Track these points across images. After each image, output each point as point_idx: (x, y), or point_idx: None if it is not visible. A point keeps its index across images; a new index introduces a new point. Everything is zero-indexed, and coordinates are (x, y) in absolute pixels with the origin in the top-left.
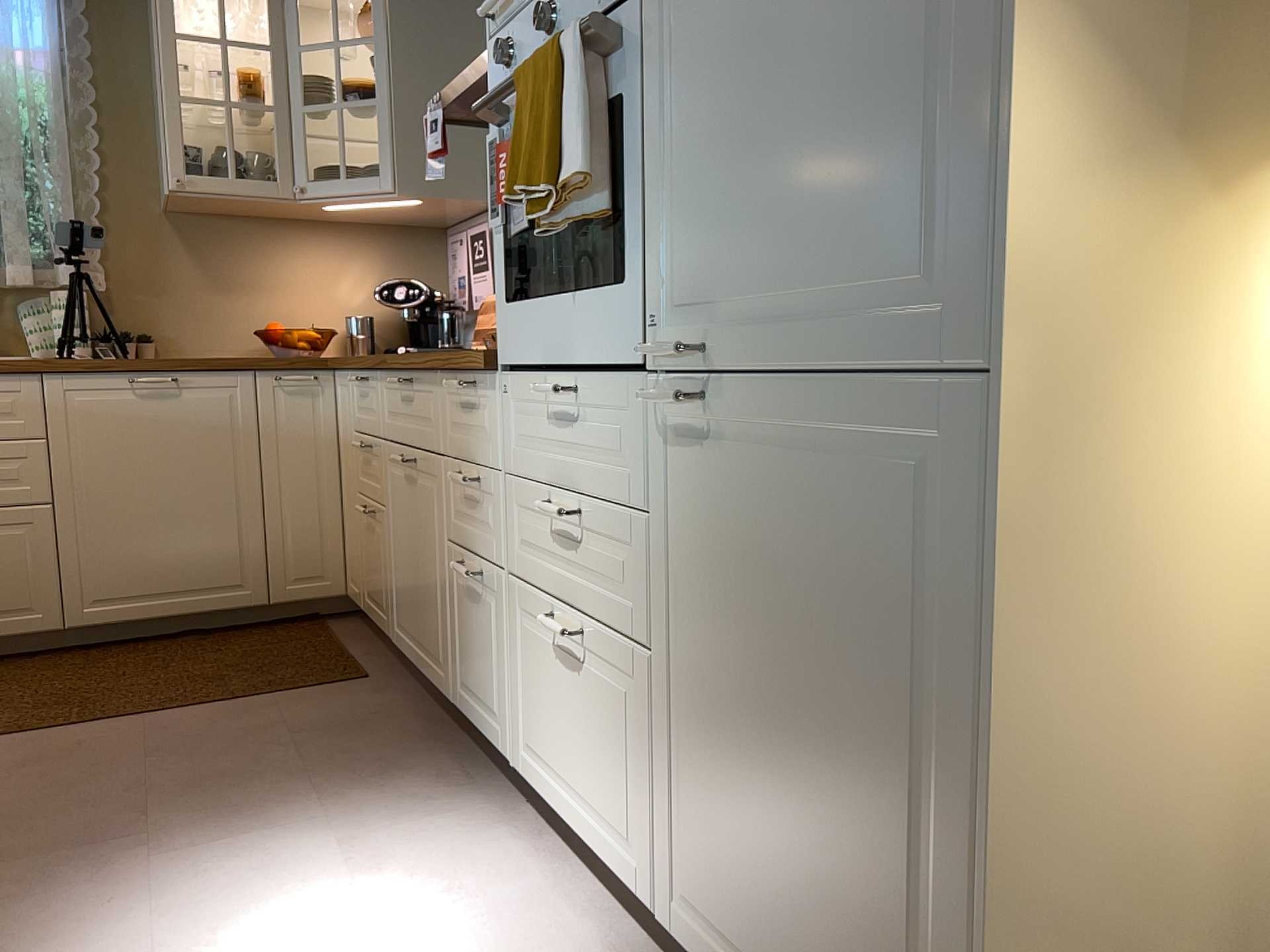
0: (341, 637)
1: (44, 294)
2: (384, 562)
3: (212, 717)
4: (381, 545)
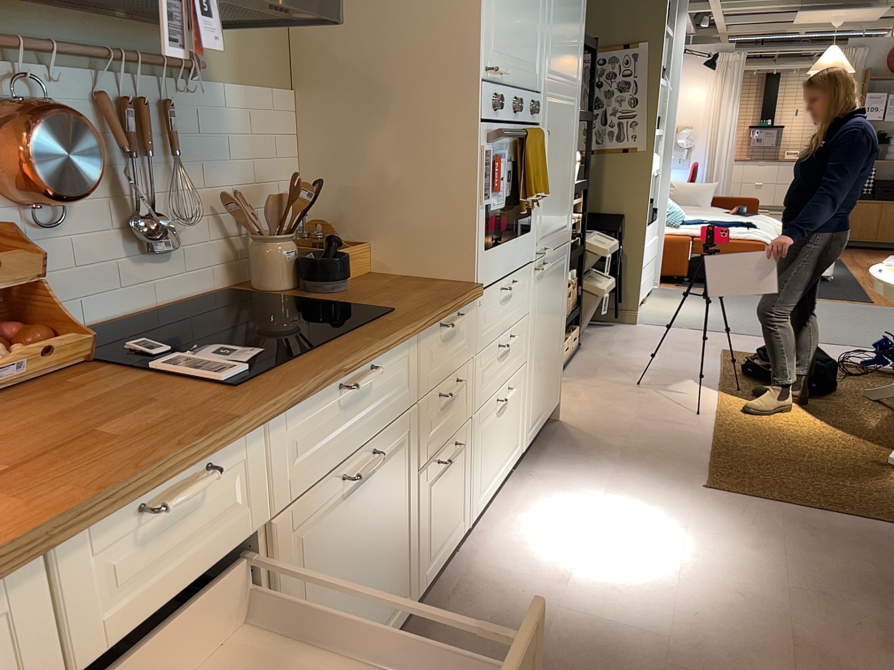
0: None
1: None
2: None
3: None
4: None
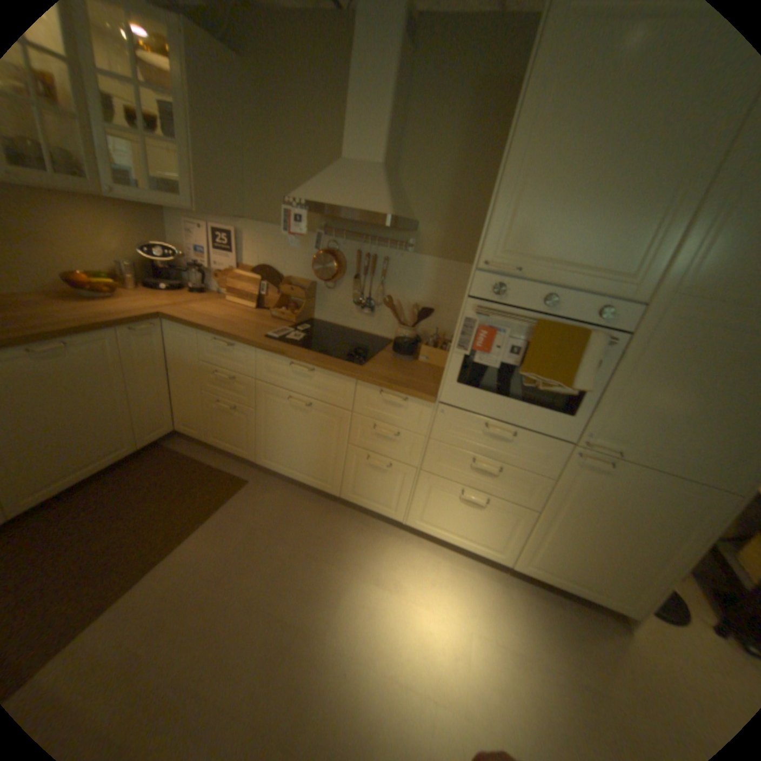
0: (189, 455)
1: None
2: (246, 430)
3: (206, 540)
4: (242, 422)
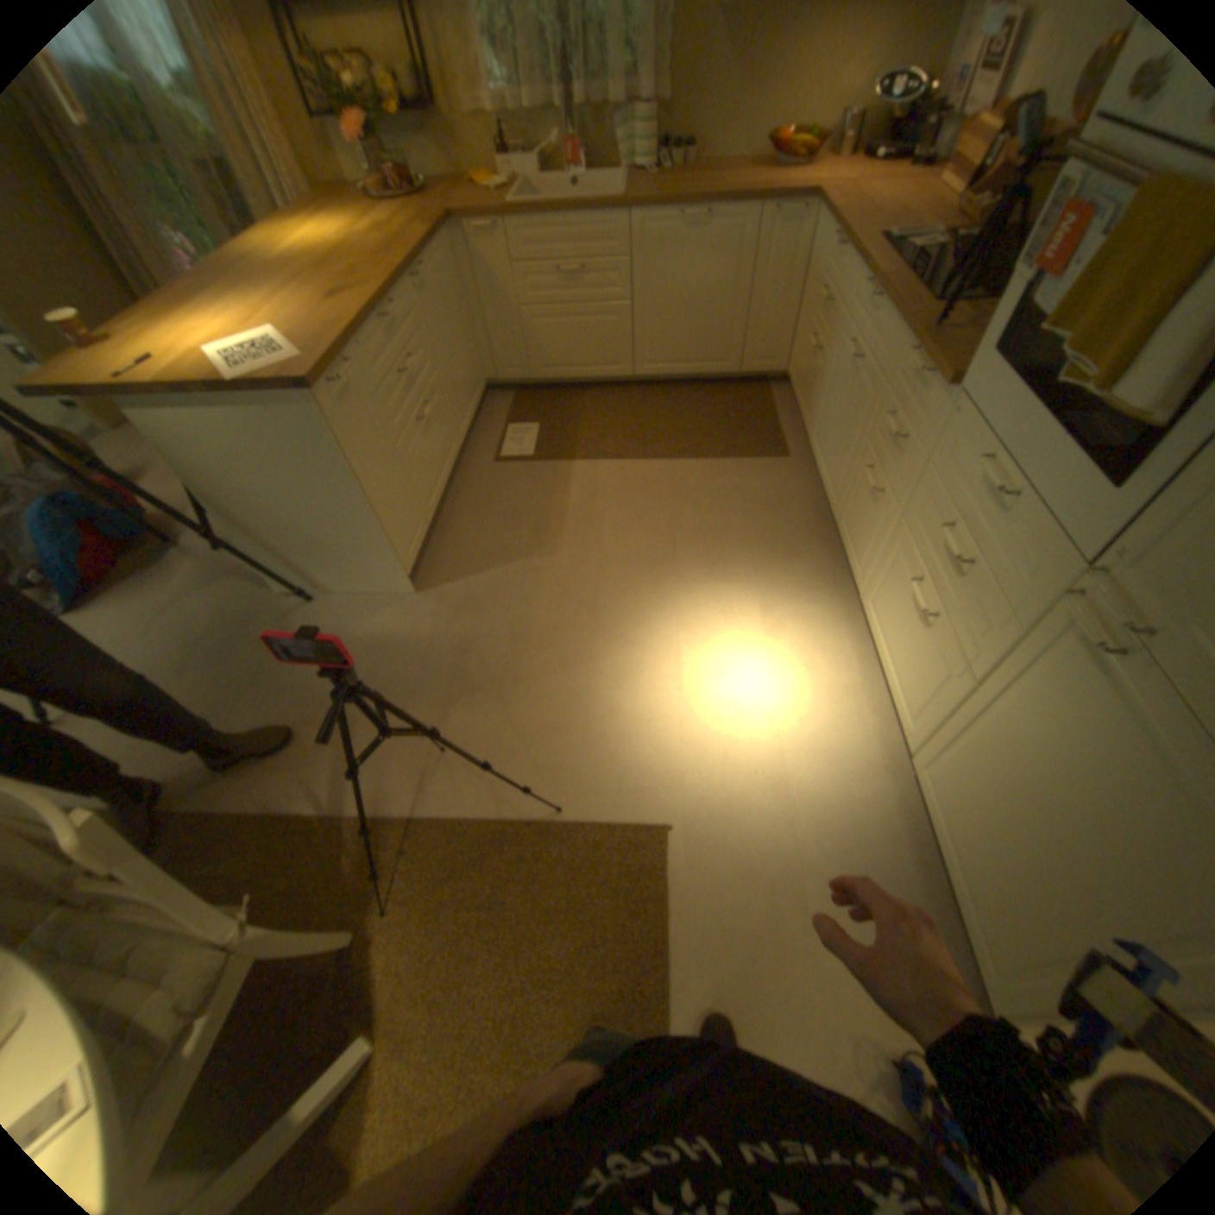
0: (774, 407)
1: (626, 103)
2: (815, 389)
3: (701, 471)
4: (816, 376)
